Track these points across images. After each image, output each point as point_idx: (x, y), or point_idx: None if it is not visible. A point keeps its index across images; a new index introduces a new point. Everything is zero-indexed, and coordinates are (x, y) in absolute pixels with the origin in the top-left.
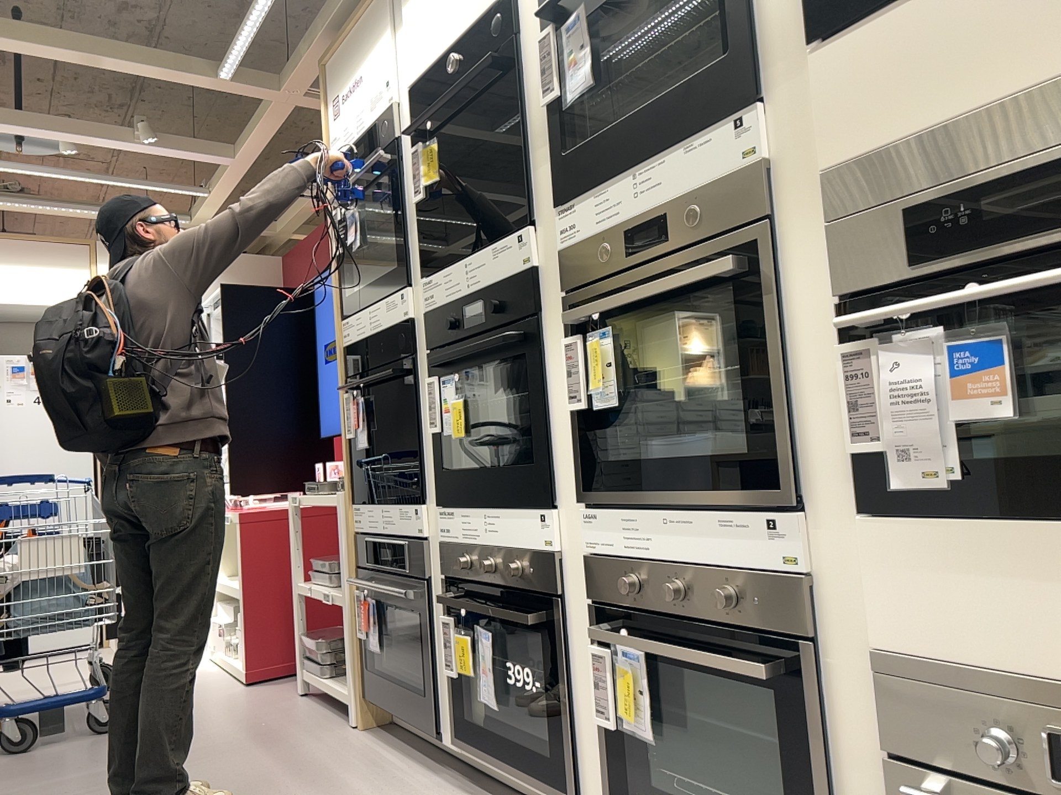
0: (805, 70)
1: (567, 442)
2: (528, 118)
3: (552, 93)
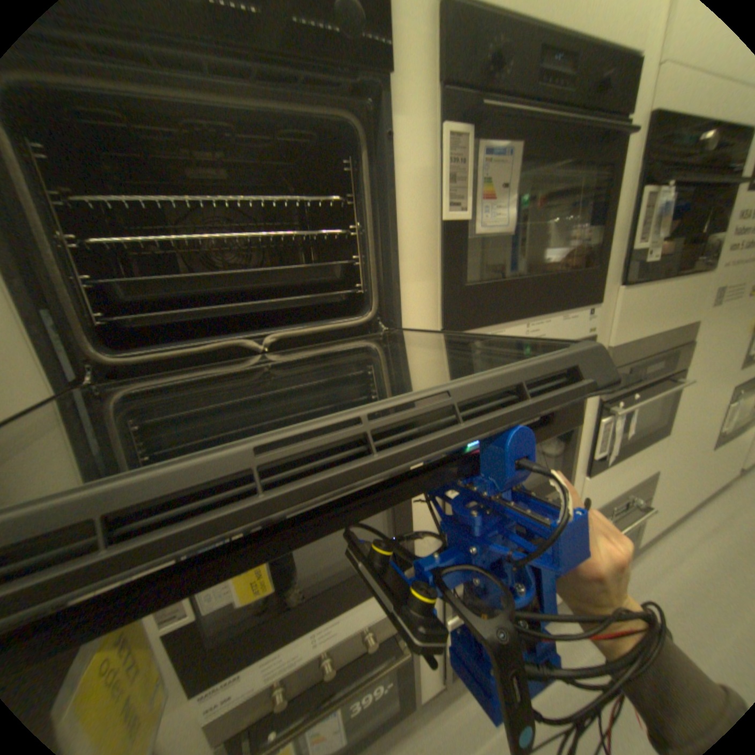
0: (621, 296)
1: (428, 520)
2: (402, 214)
3: (465, 212)
